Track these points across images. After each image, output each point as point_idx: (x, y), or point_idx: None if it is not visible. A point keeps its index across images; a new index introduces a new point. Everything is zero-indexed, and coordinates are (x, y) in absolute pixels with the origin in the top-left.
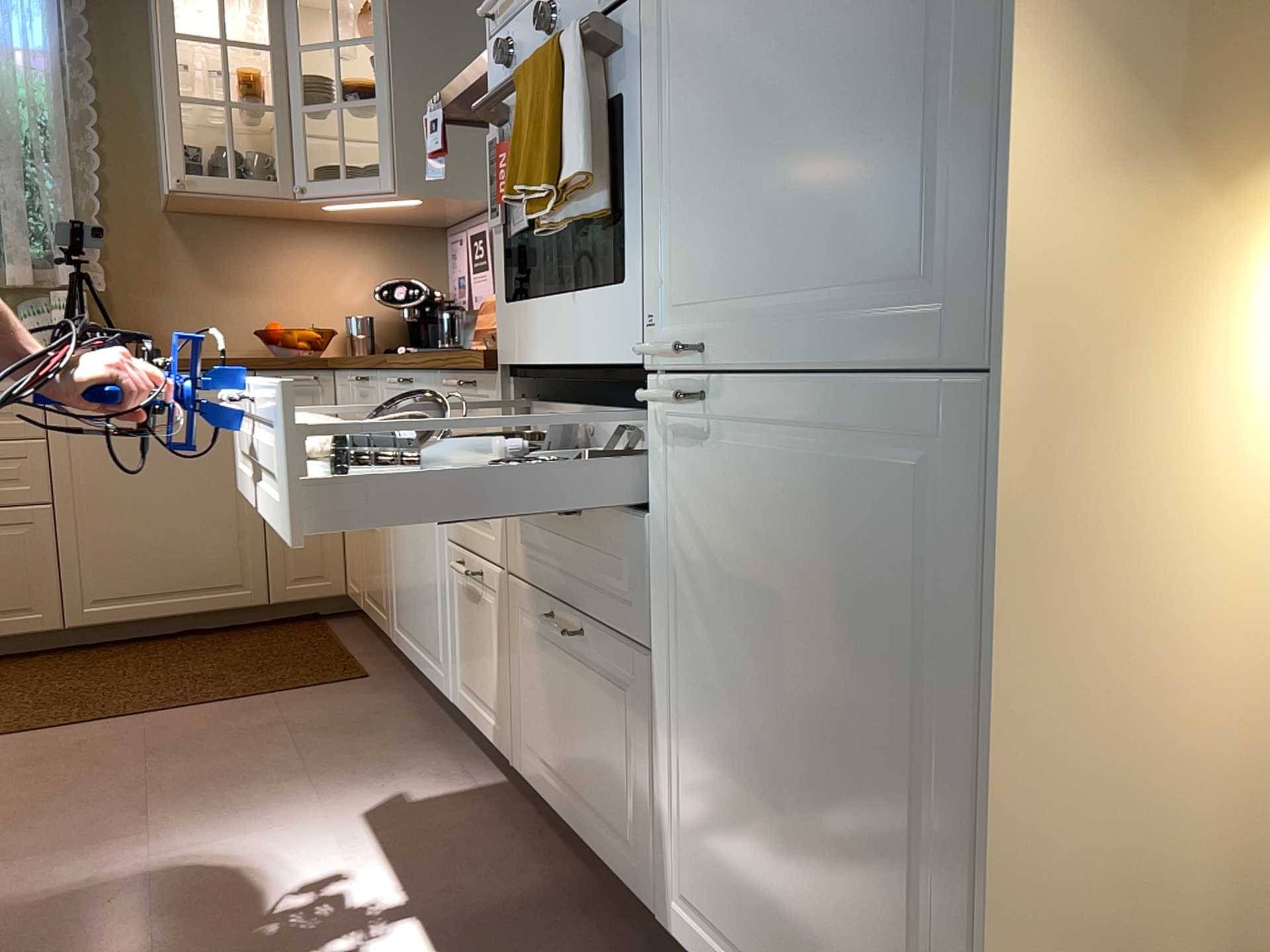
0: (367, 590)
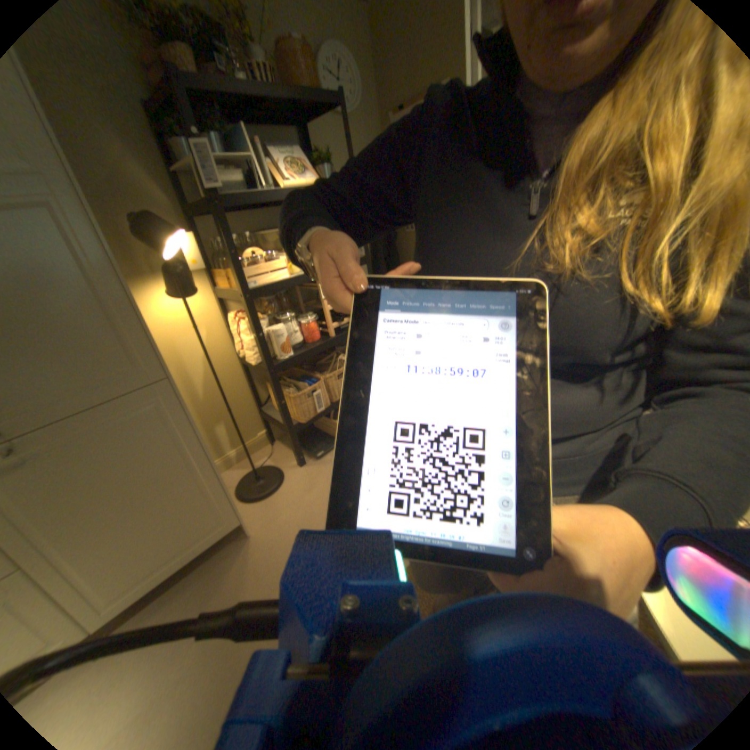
0: None
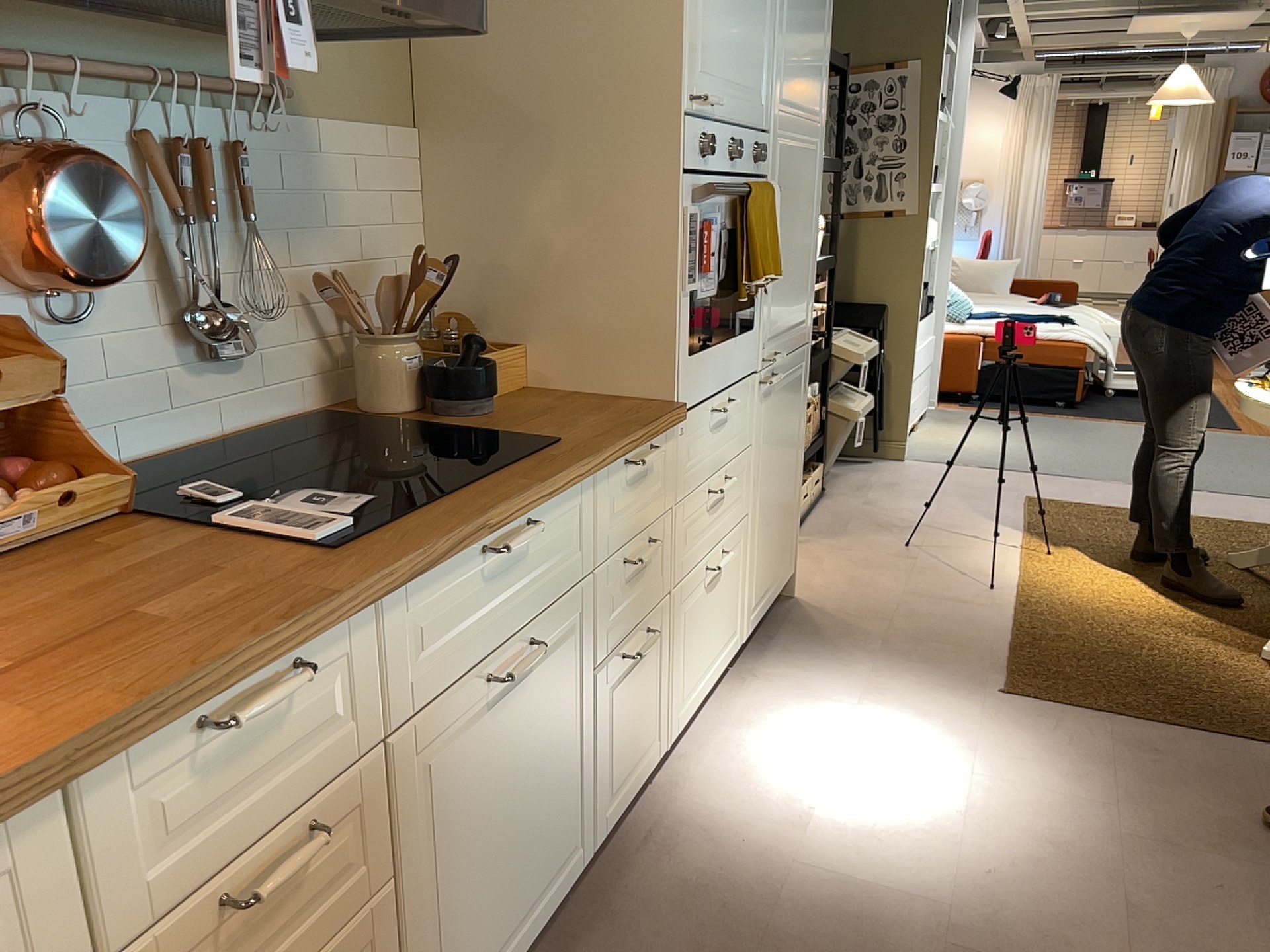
0: None
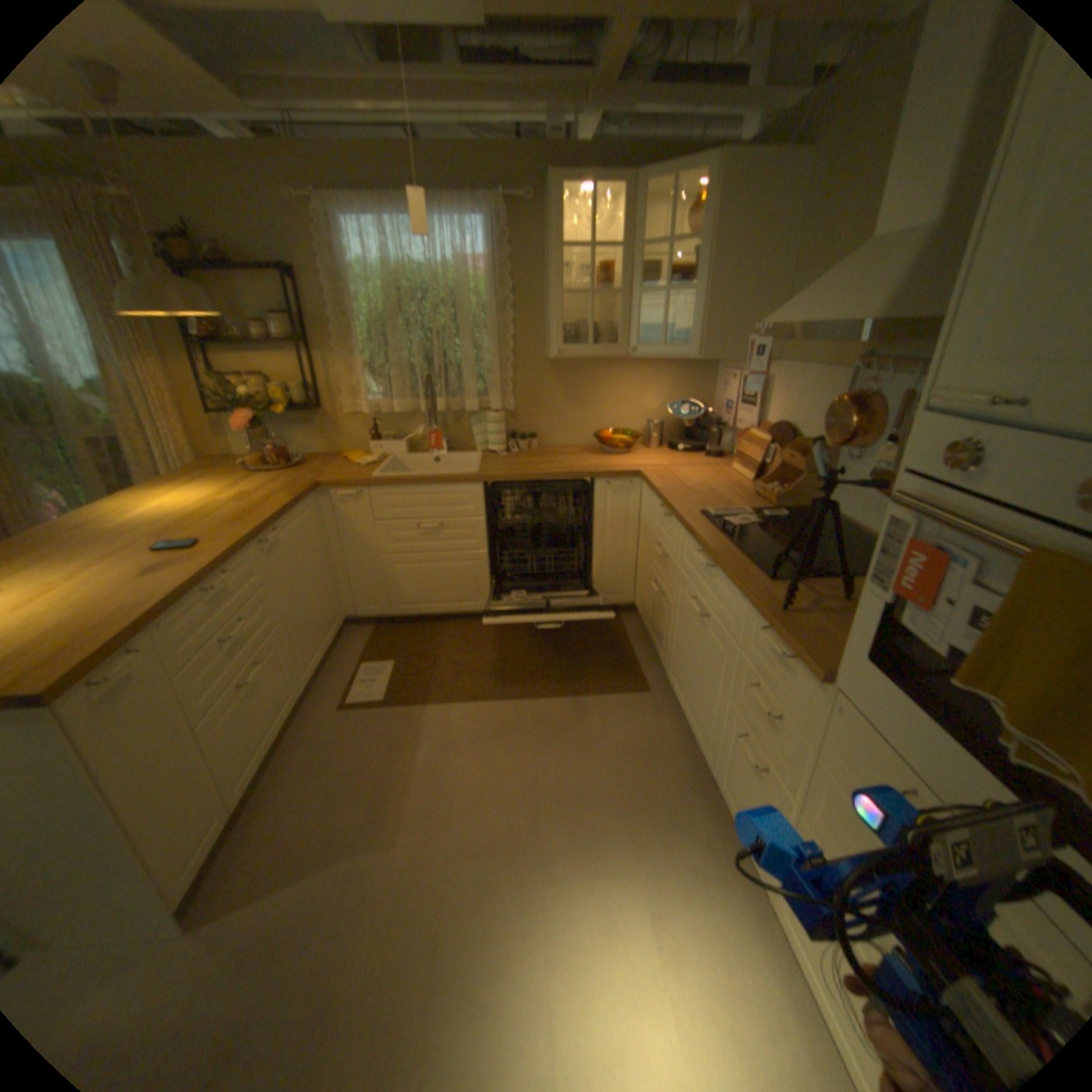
0: (650, 625)
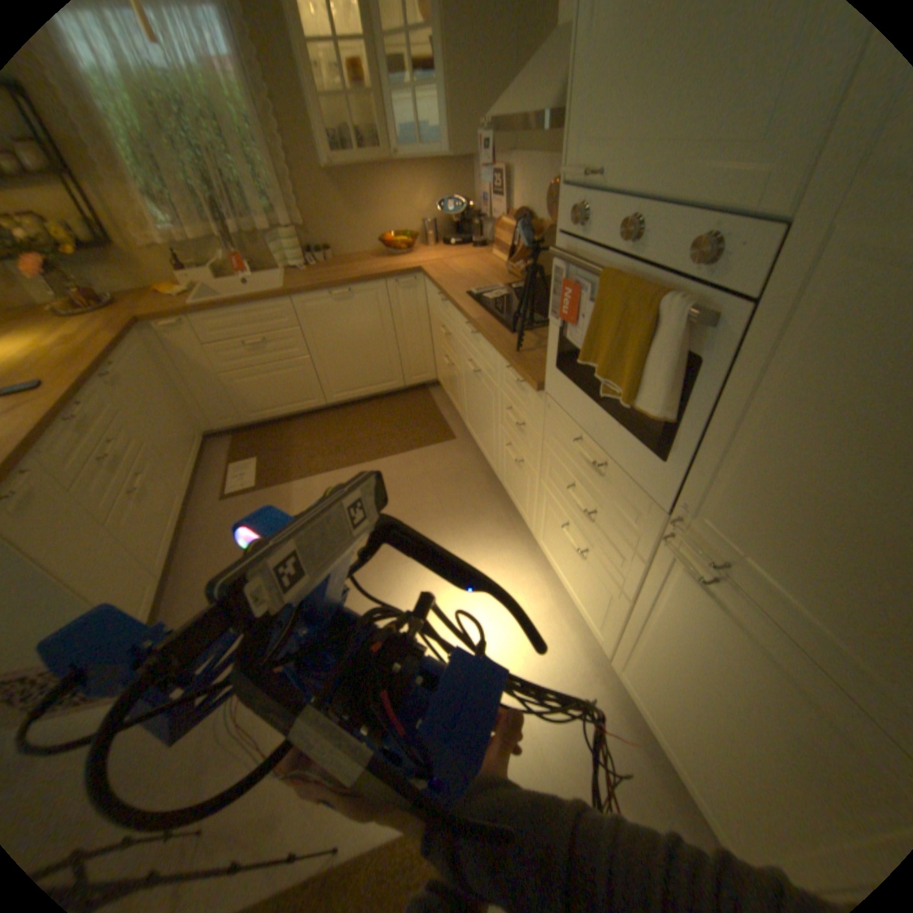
0: (449, 391)
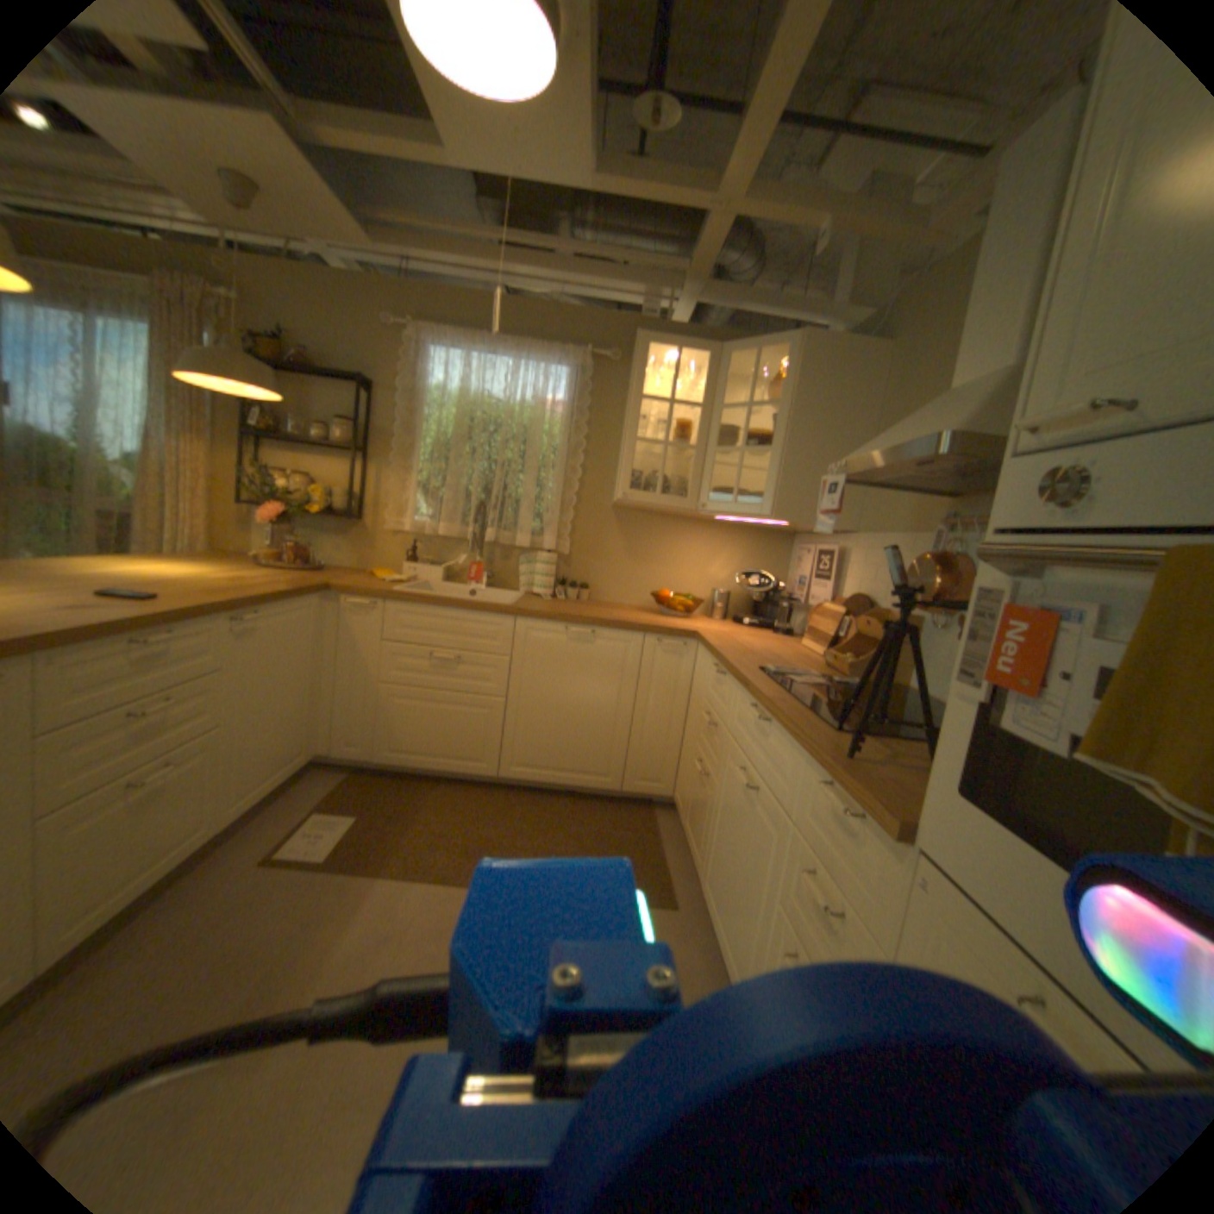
0: (689, 820)
